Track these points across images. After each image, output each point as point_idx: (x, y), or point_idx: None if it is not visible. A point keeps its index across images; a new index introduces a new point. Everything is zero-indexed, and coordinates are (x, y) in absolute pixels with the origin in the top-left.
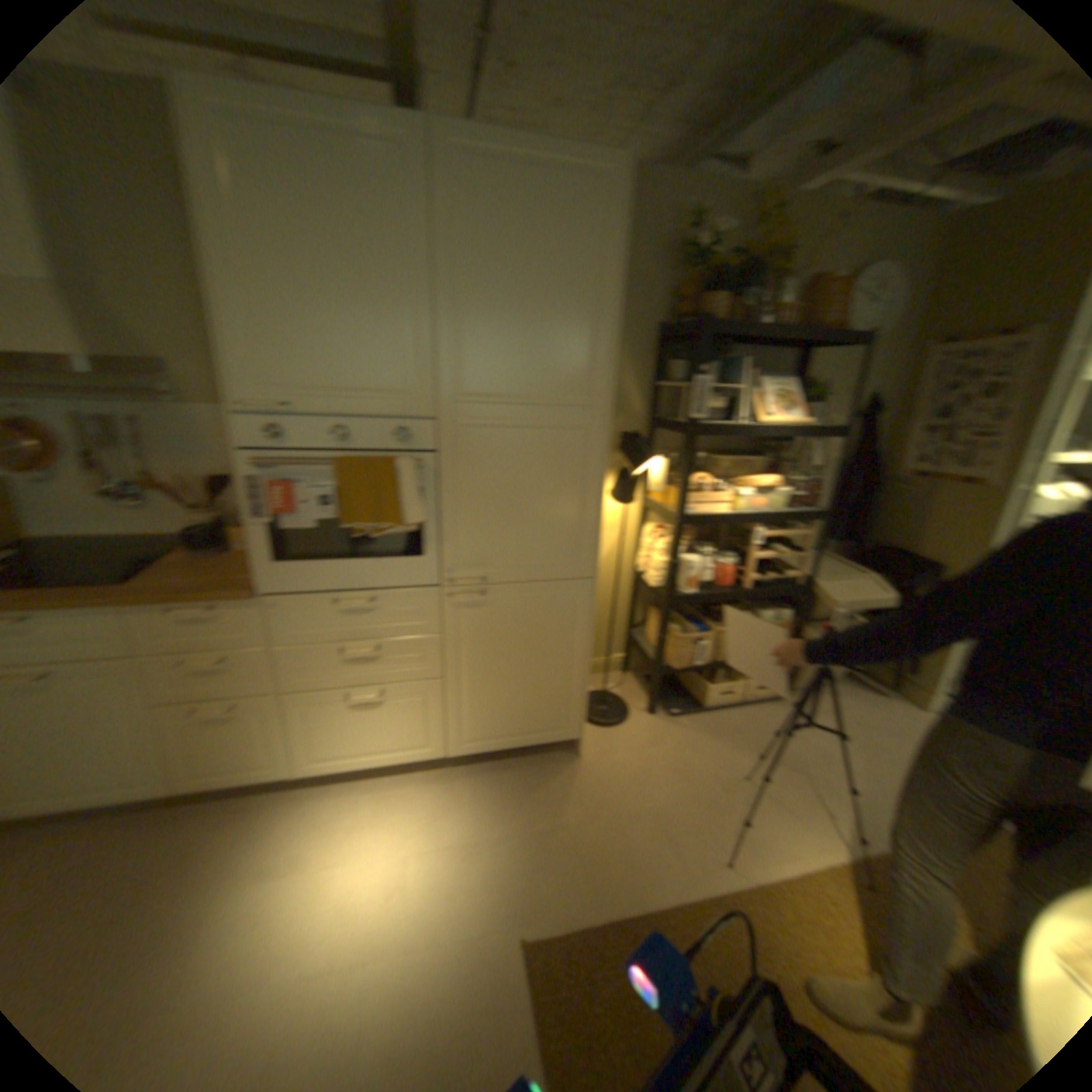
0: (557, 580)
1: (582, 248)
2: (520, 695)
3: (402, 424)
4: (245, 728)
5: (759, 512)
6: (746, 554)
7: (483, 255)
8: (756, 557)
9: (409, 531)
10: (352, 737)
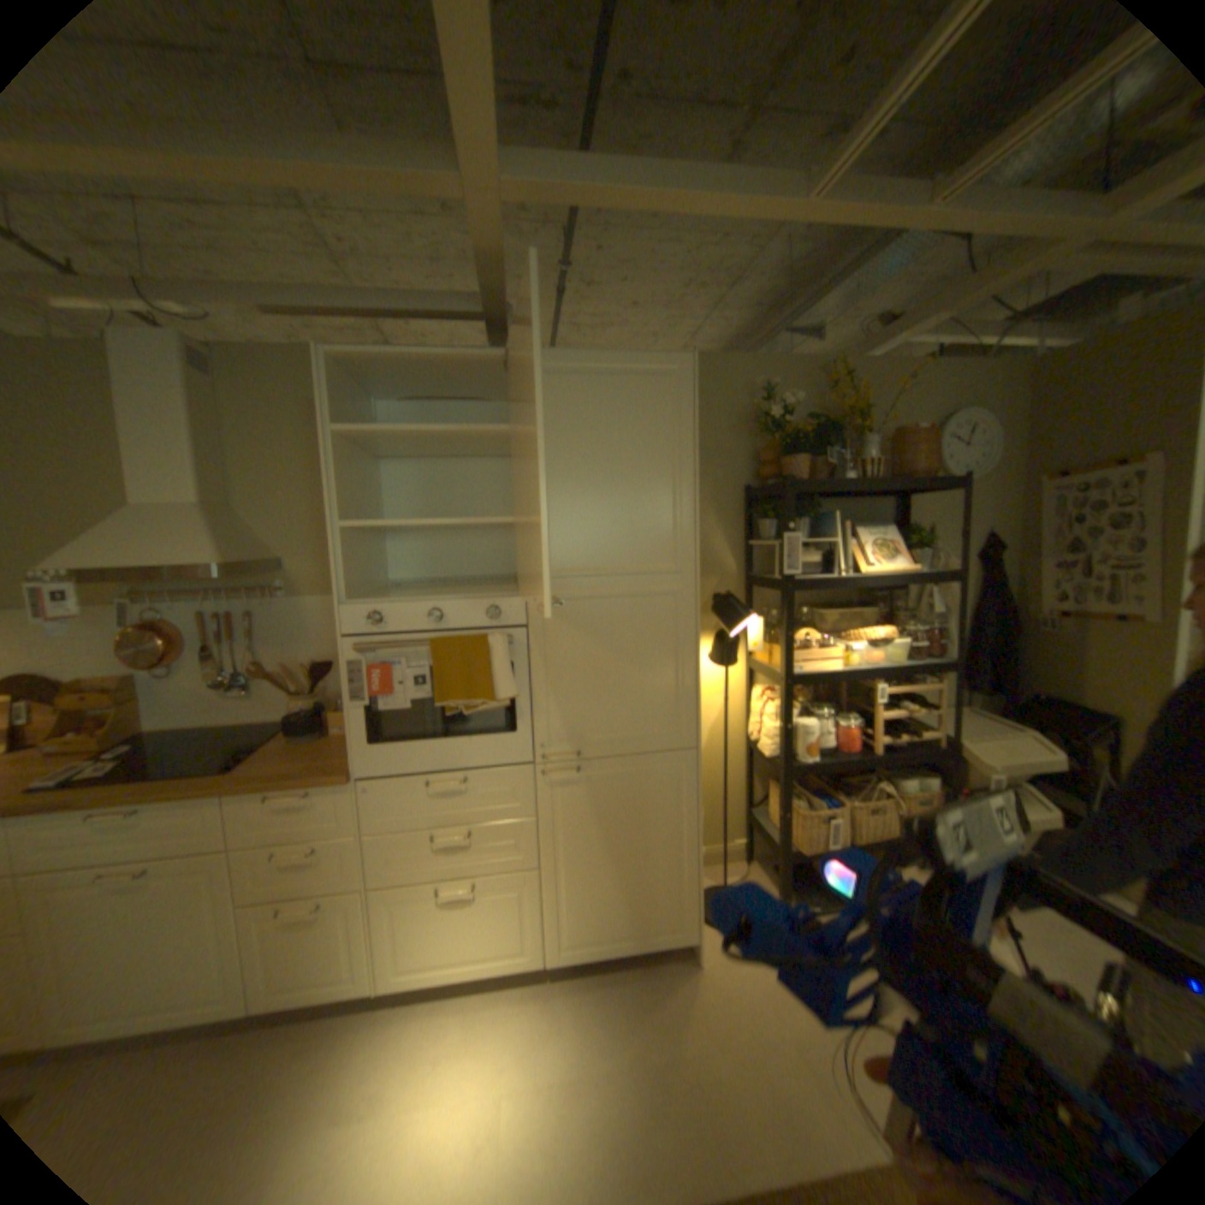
0: (660, 752)
1: (658, 433)
2: (627, 888)
3: (498, 602)
4: (335, 929)
5: (879, 667)
6: (873, 714)
7: (568, 449)
8: (887, 717)
9: (504, 706)
10: (445, 939)
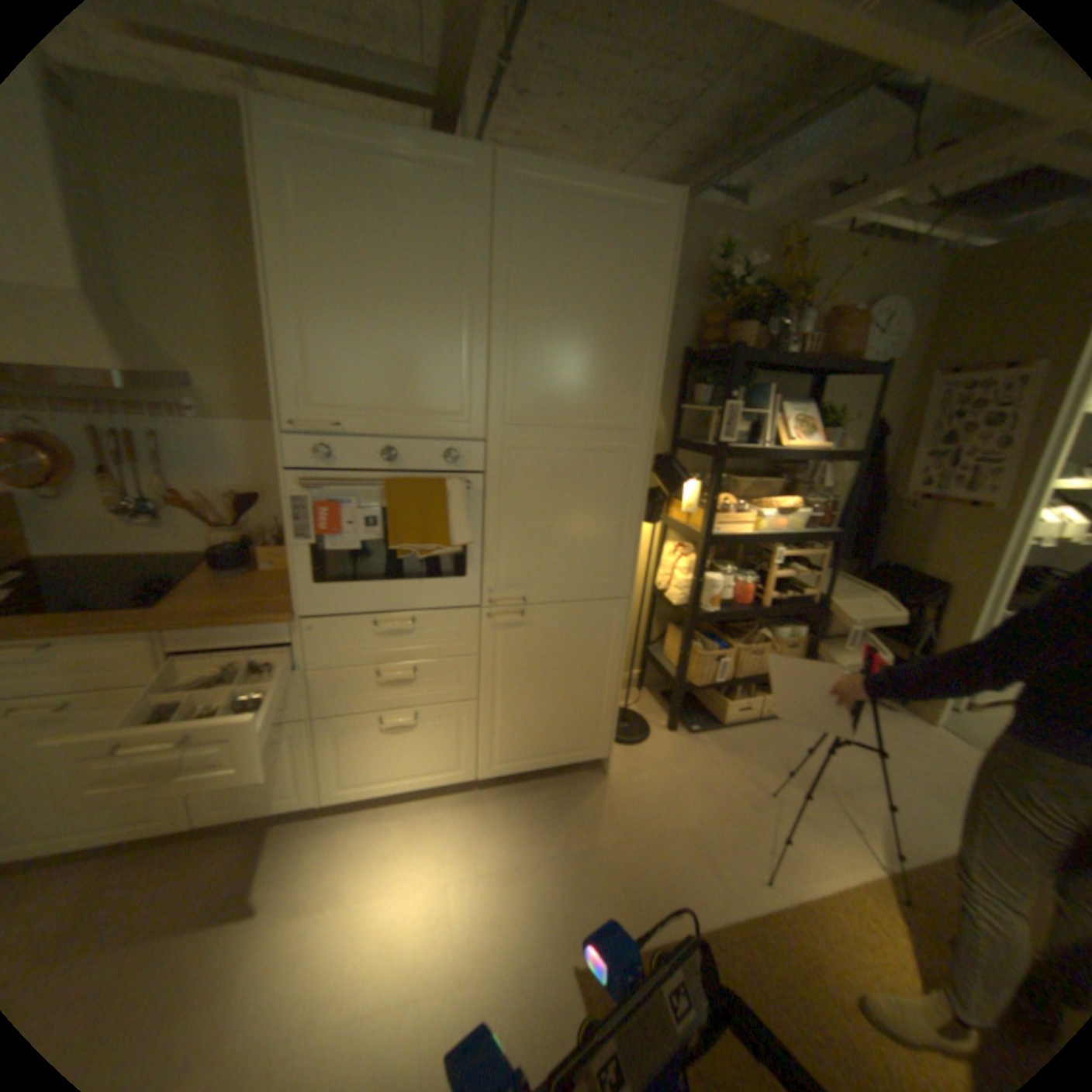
0: (598, 600)
1: (638, 278)
2: (556, 715)
3: (459, 446)
4: (282, 753)
5: (783, 532)
6: (767, 573)
7: (546, 283)
8: (776, 575)
9: (458, 552)
10: (389, 759)
